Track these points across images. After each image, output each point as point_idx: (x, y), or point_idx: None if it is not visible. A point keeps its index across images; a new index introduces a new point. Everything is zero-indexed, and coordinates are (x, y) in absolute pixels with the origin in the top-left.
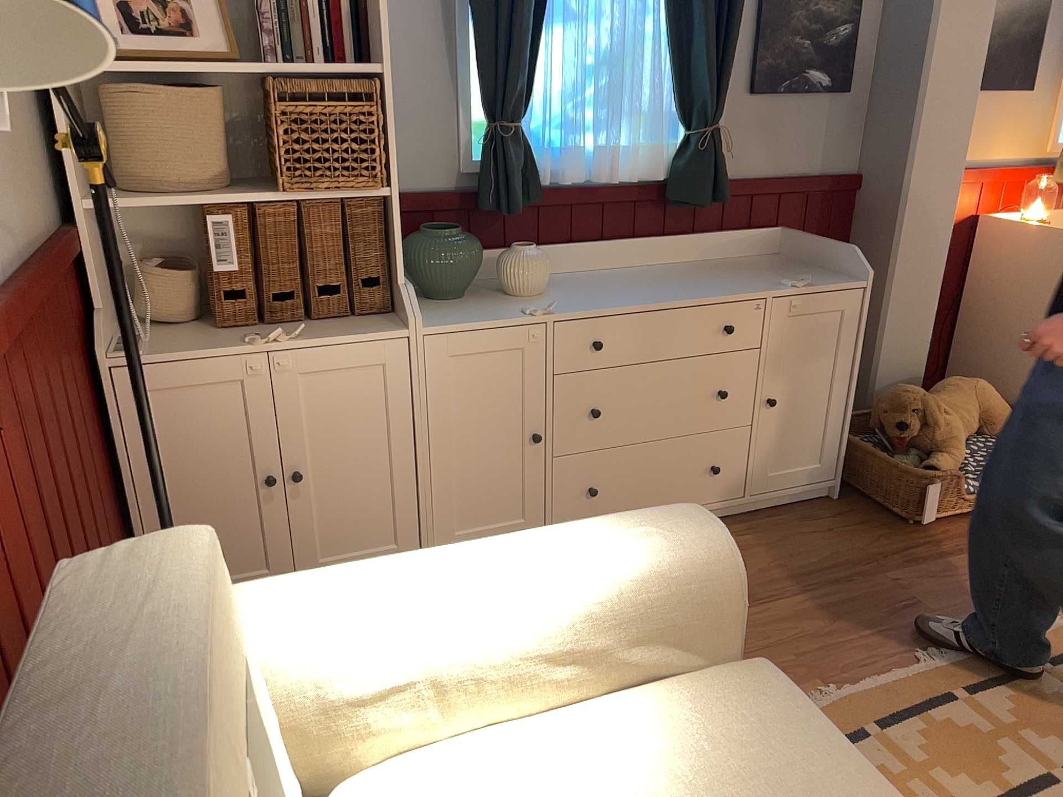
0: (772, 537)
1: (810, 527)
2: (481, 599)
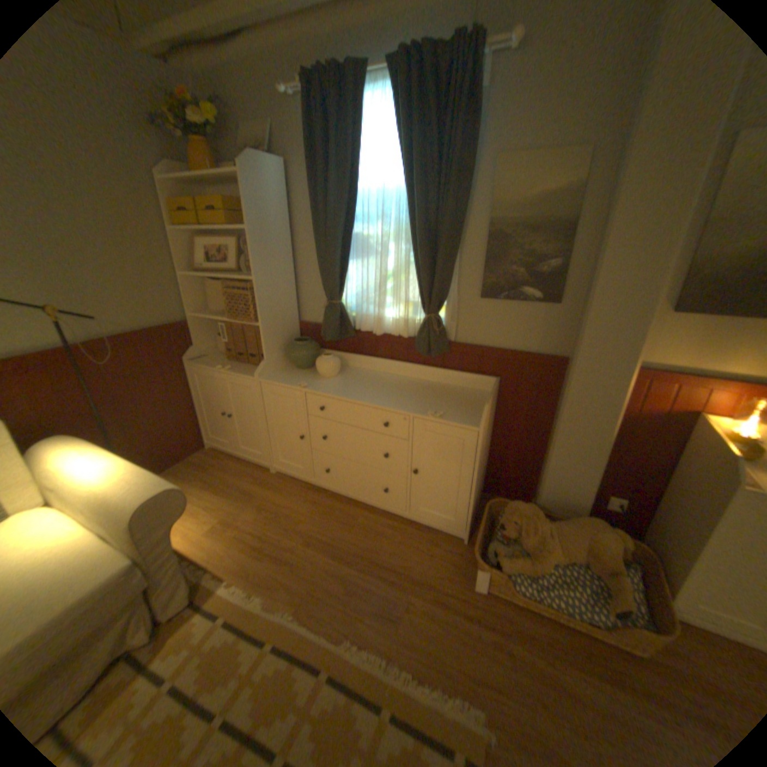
0: (400, 539)
1: (425, 548)
2: (77, 478)
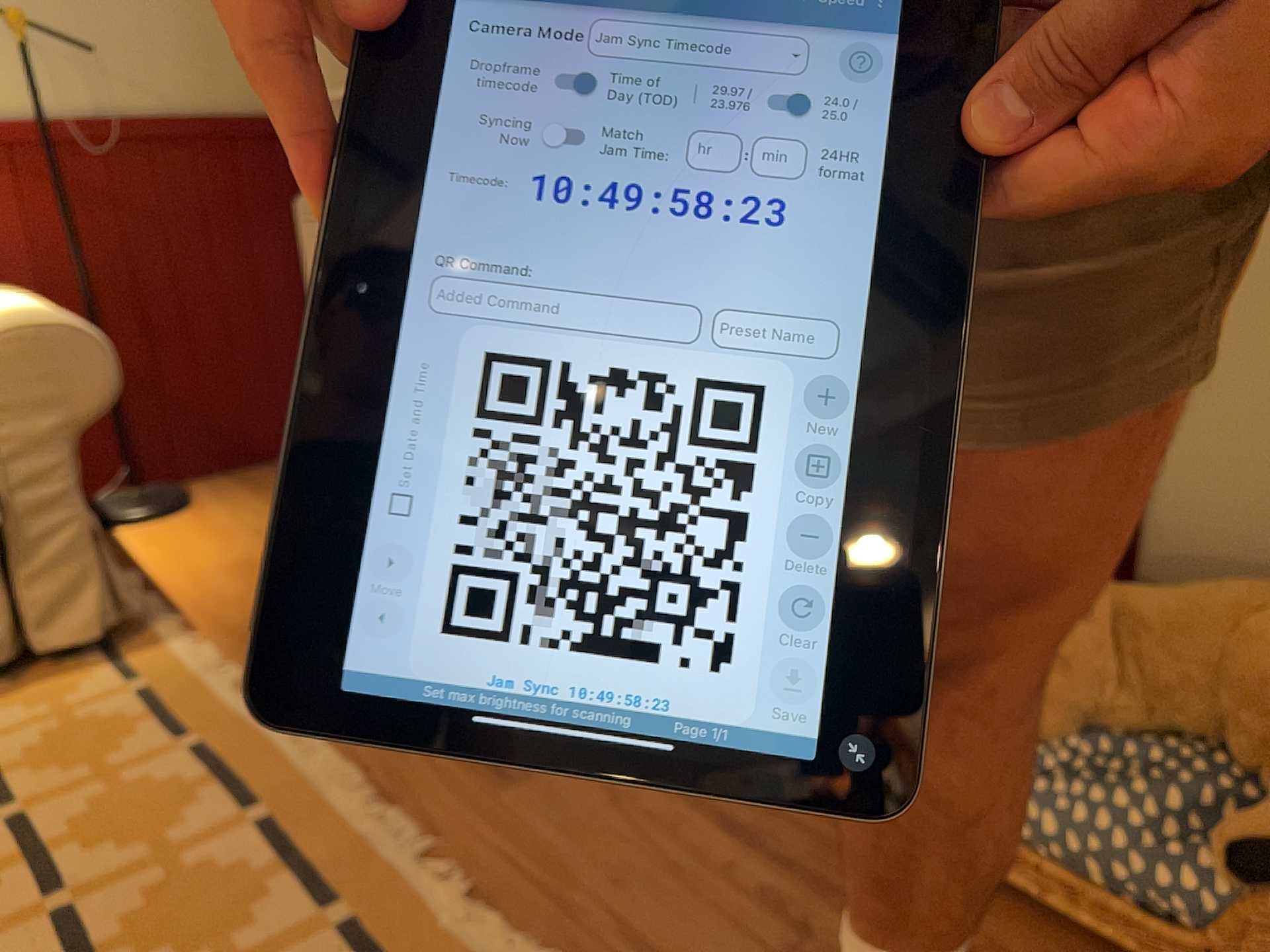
0: None
1: None
2: None
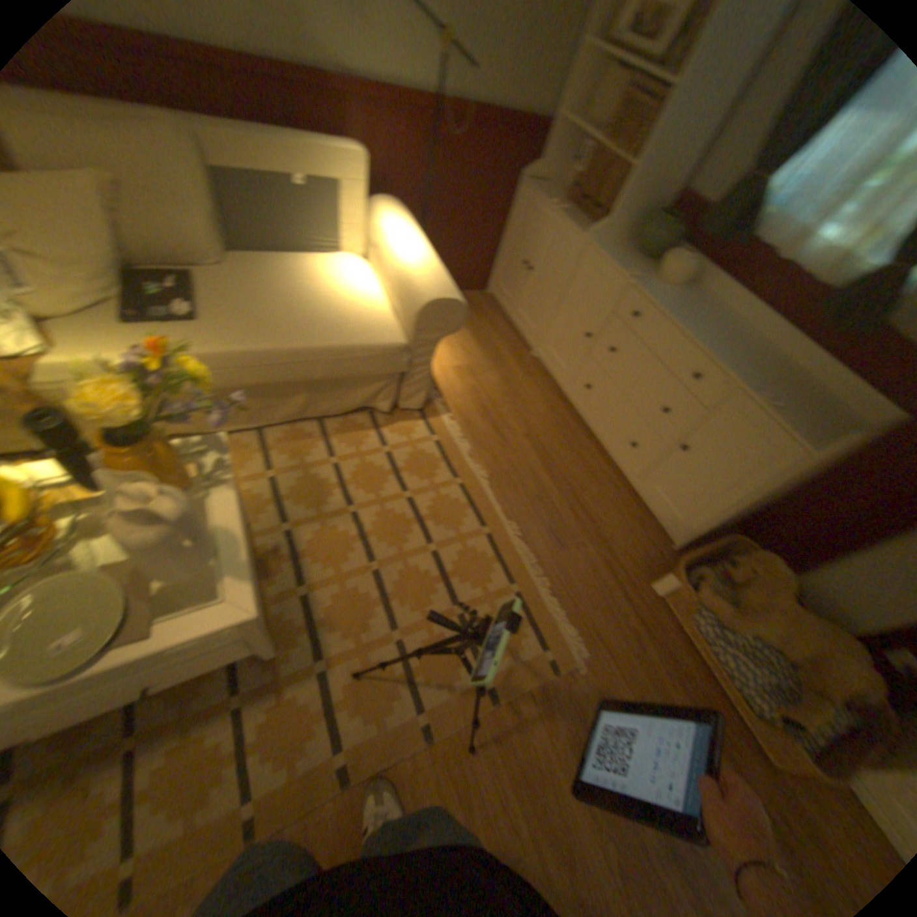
0: (613, 497)
1: (631, 522)
2: (399, 248)
